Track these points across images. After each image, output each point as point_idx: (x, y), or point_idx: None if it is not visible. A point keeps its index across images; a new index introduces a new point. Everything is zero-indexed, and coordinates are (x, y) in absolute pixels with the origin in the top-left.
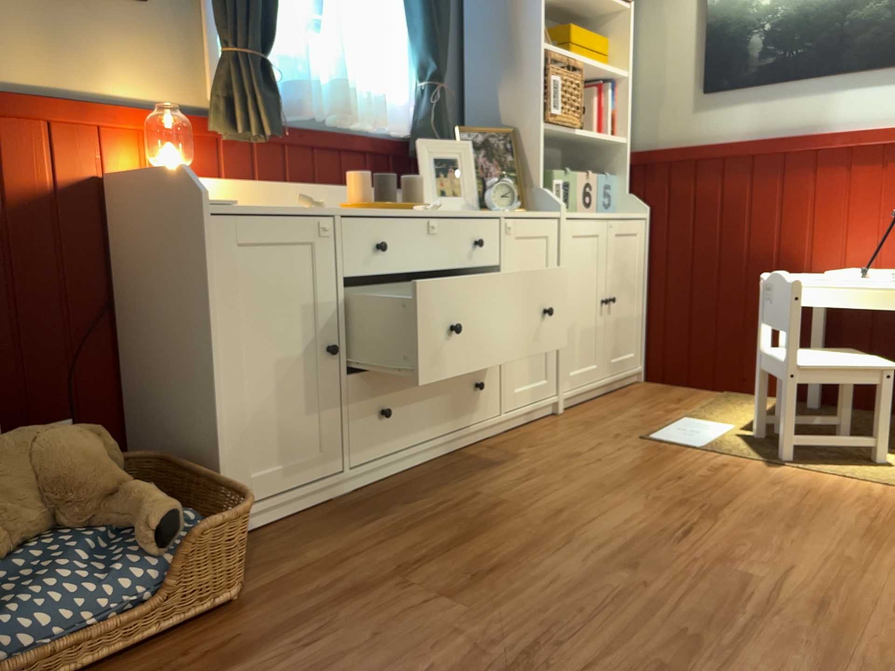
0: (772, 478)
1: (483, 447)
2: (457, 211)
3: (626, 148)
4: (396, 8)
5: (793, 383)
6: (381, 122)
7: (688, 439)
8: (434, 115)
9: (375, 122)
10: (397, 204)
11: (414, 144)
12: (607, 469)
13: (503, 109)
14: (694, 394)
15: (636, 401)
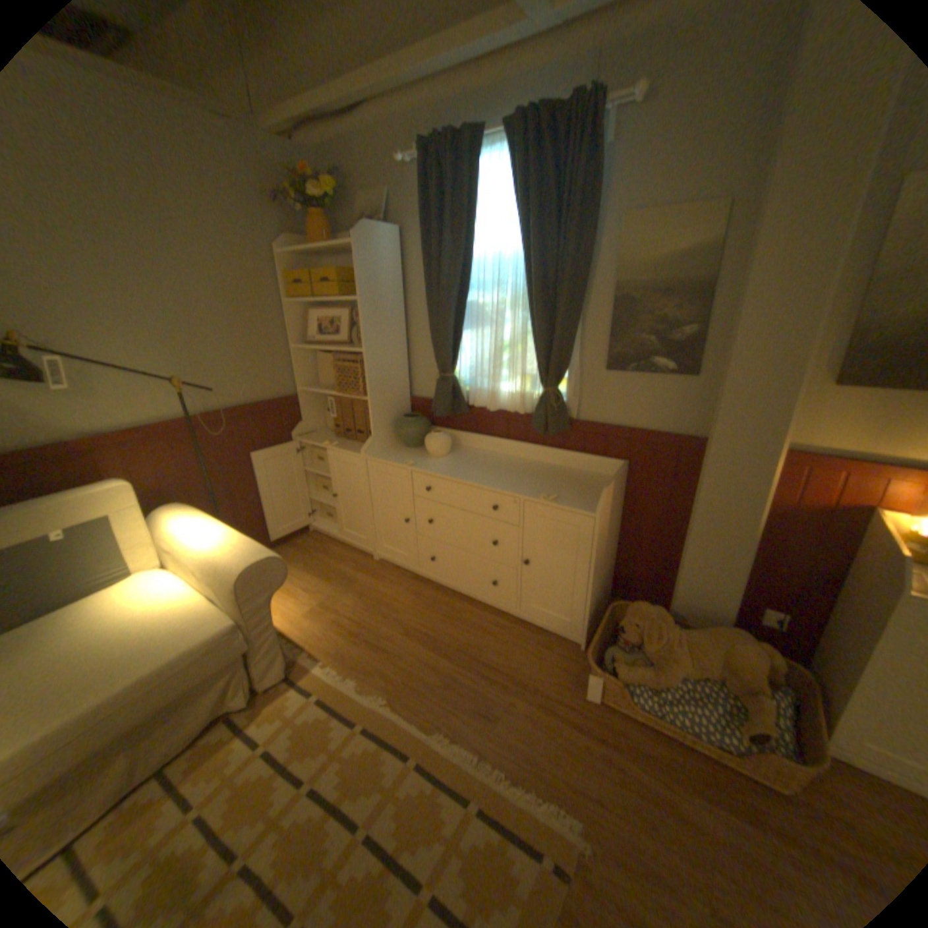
0: None
1: None
2: None
3: None
4: None
5: None
6: None
7: None
8: None
9: None
10: None
11: None
12: None
13: None
14: None
15: None
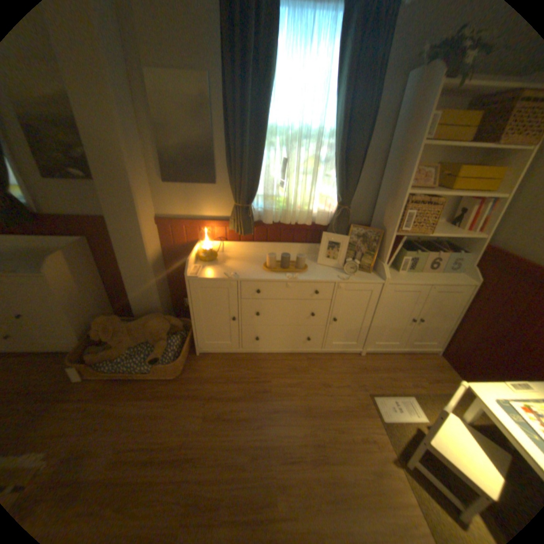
0: (381, 471)
1: (306, 358)
2: (310, 278)
3: (486, 242)
4: (331, 169)
5: (424, 448)
6: (307, 224)
7: (388, 414)
8: (336, 222)
9: (305, 223)
10: (281, 271)
11: (328, 229)
12: (326, 404)
13: (385, 218)
14: (453, 384)
15: (411, 369)
